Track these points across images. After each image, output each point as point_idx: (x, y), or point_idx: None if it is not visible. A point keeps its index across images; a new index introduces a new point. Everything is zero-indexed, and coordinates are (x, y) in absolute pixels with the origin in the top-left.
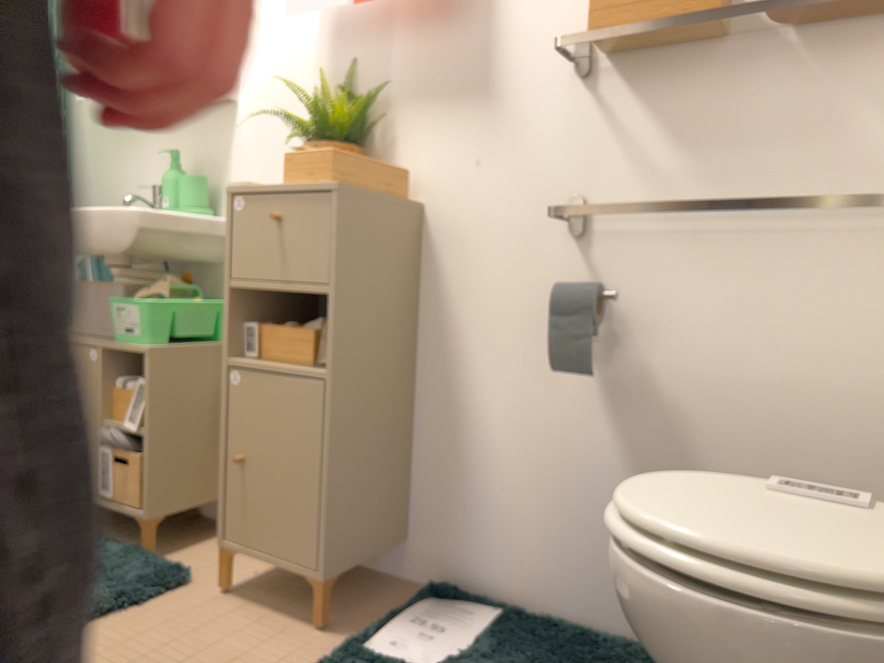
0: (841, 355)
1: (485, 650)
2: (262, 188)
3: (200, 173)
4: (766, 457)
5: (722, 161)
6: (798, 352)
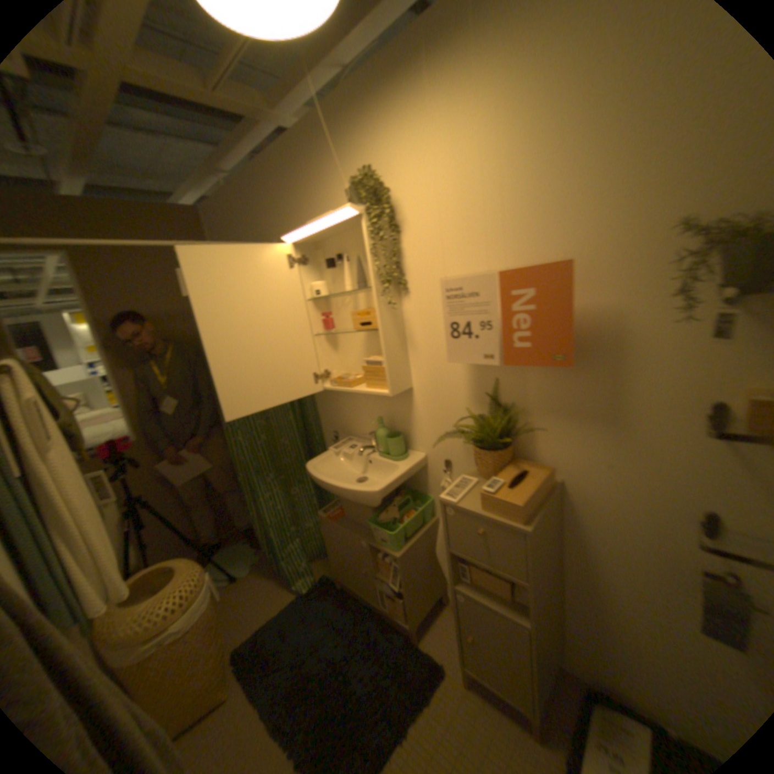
0: None
1: None
2: (467, 510)
3: (393, 422)
4: None
5: None
6: None
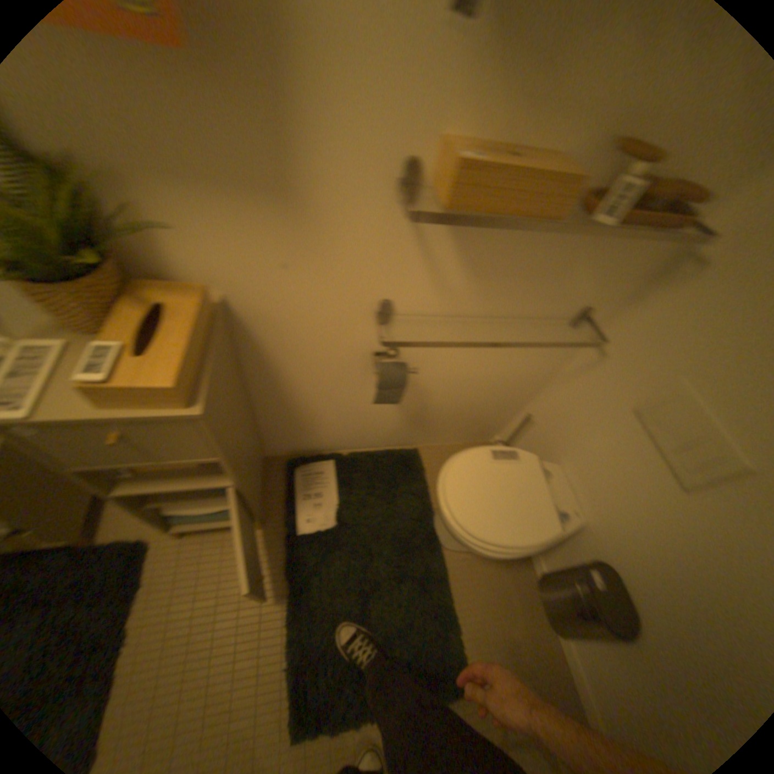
0: (508, 366)
1: (347, 496)
2: (70, 417)
3: None
4: (461, 397)
5: (496, 284)
6: (491, 366)
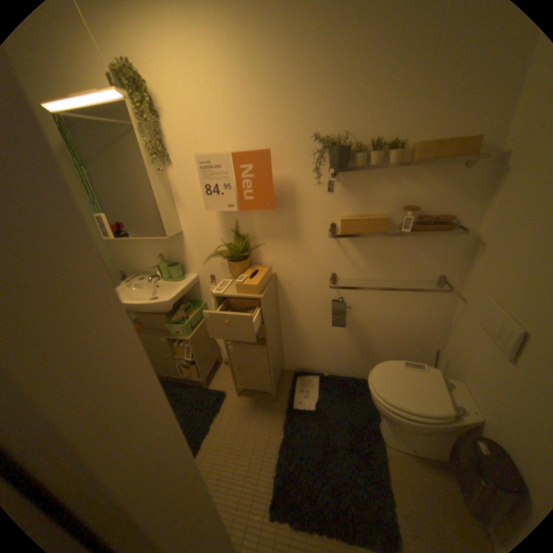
0: (410, 314)
1: (322, 396)
2: (229, 295)
3: (171, 257)
4: (389, 337)
5: (380, 265)
6: (399, 314)
